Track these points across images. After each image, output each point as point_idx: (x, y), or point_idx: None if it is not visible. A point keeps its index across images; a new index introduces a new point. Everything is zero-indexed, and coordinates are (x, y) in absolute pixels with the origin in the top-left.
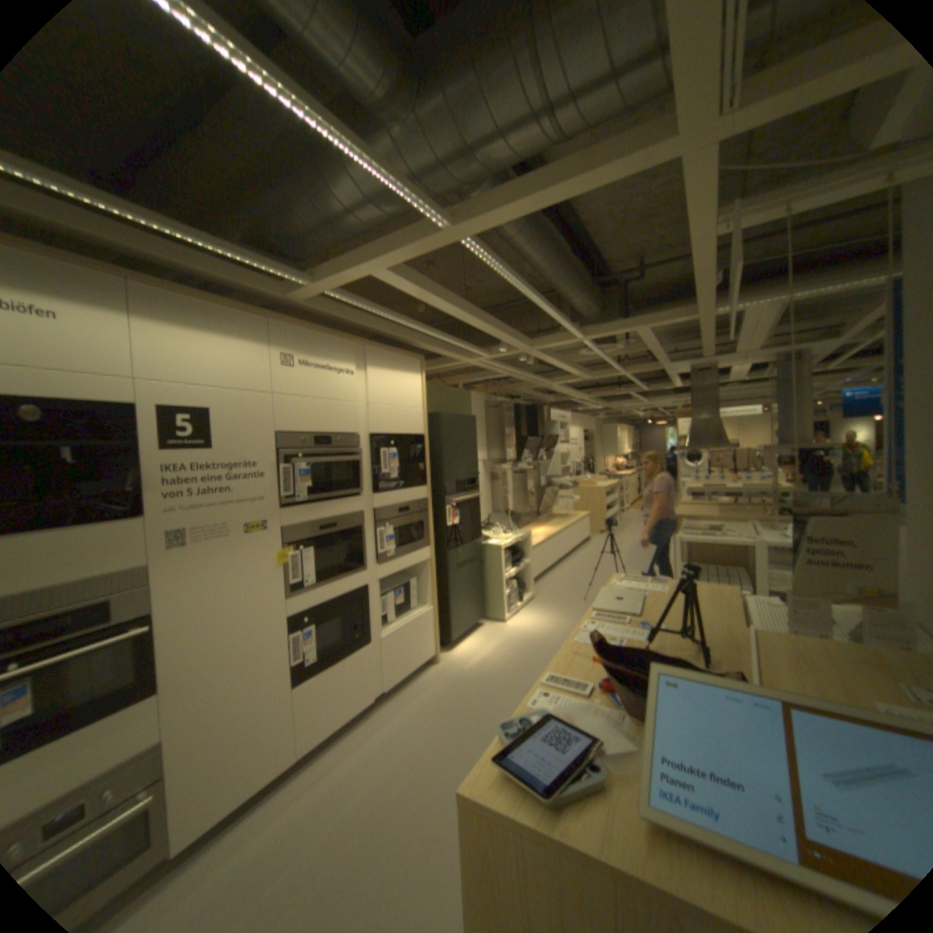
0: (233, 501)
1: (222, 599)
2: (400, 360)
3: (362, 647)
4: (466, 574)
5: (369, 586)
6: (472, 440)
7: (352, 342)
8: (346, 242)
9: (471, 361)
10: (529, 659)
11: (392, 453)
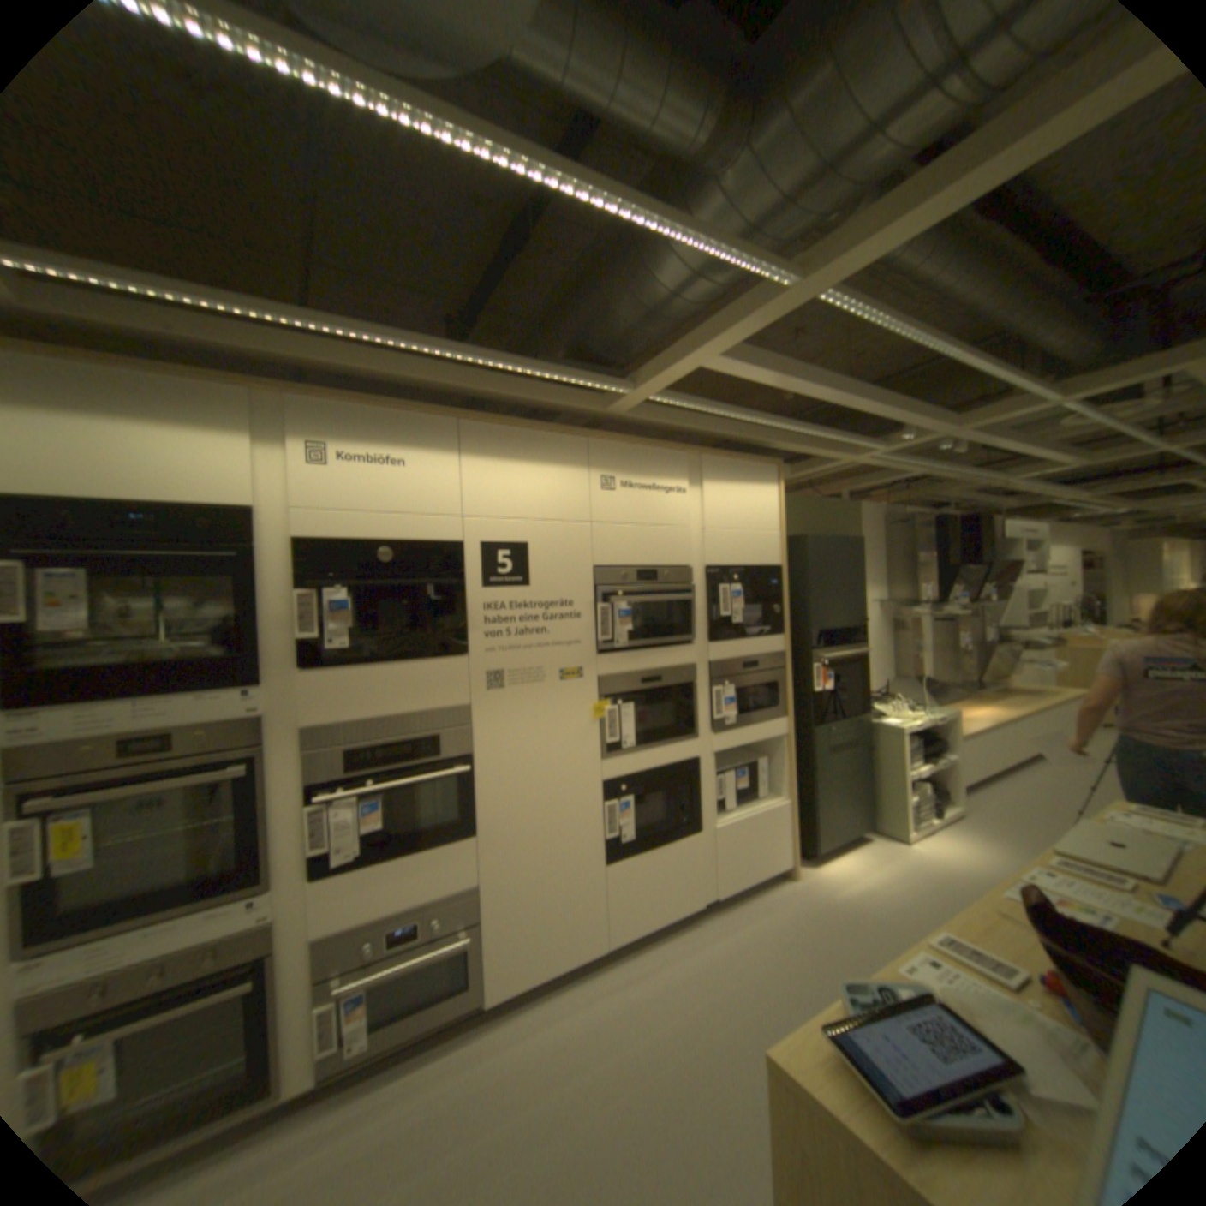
0: (549, 643)
1: (537, 749)
2: (749, 467)
3: (691, 834)
4: (846, 764)
5: (702, 759)
6: (857, 571)
7: (685, 452)
8: (674, 330)
9: (858, 457)
10: (950, 910)
11: (736, 590)
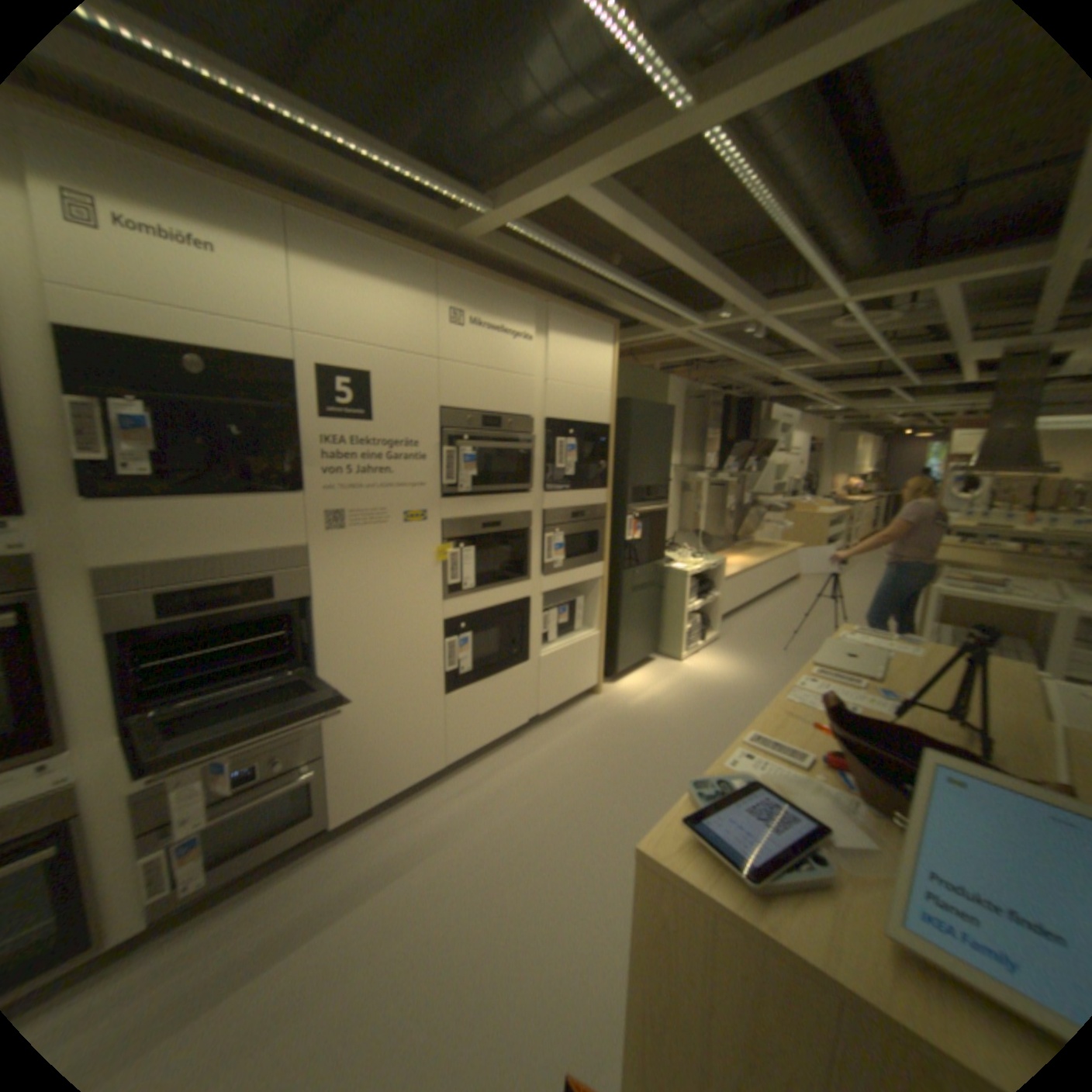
0: (391, 484)
1: (378, 591)
2: (589, 324)
3: (518, 663)
4: (641, 600)
5: (530, 598)
6: (666, 437)
7: (532, 297)
8: (537, 150)
9: (678, 331)
10: (708, 707)
11: (569, 444)
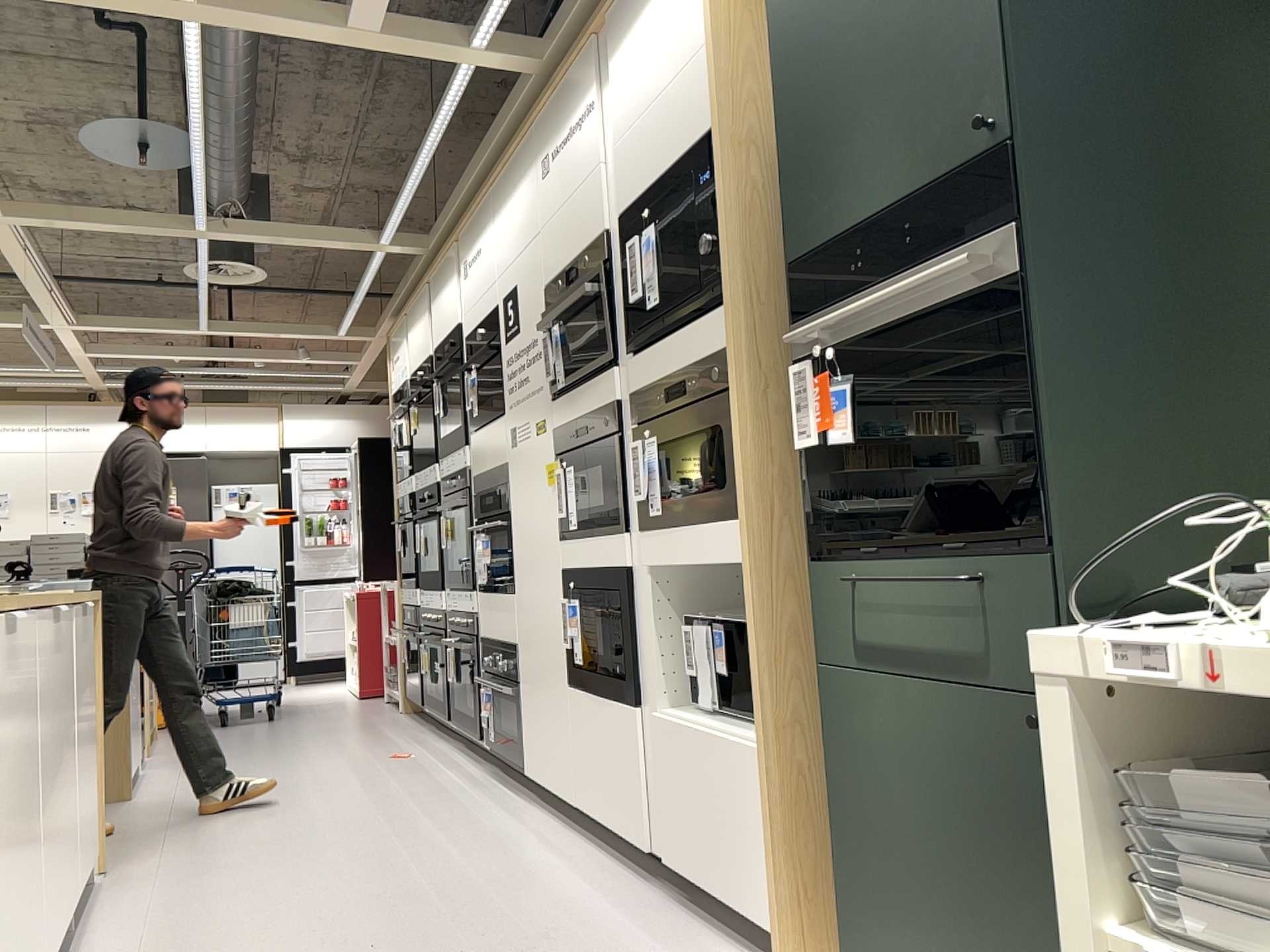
0: (529, 392)
1: (530, 514)
2: None
3: (628, 701)
4: (941, 731)
5: (639, 574)
6: None
7: (591, 37)
8: None
9: None
10: None
11: (650, 236)
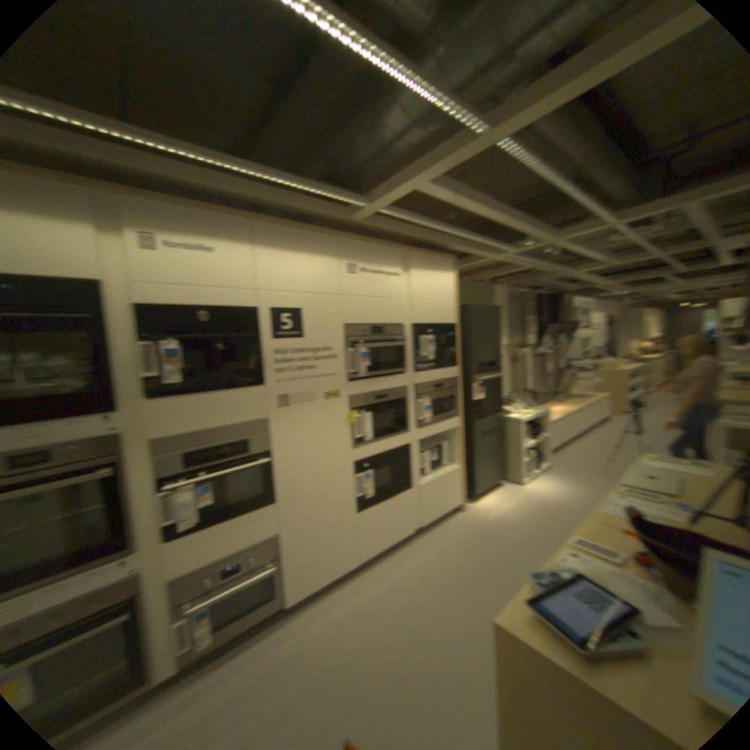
0: (314, 375)
1: (309, 444)
2: (435, 261)
3: (404, 490)
4: (488, 442)
5: (409, 444)
6: (495, 327)
7: (396, 250)
8: (393, 165)
9: (496, 257)
10: (546, 519)
11: (428, 339)
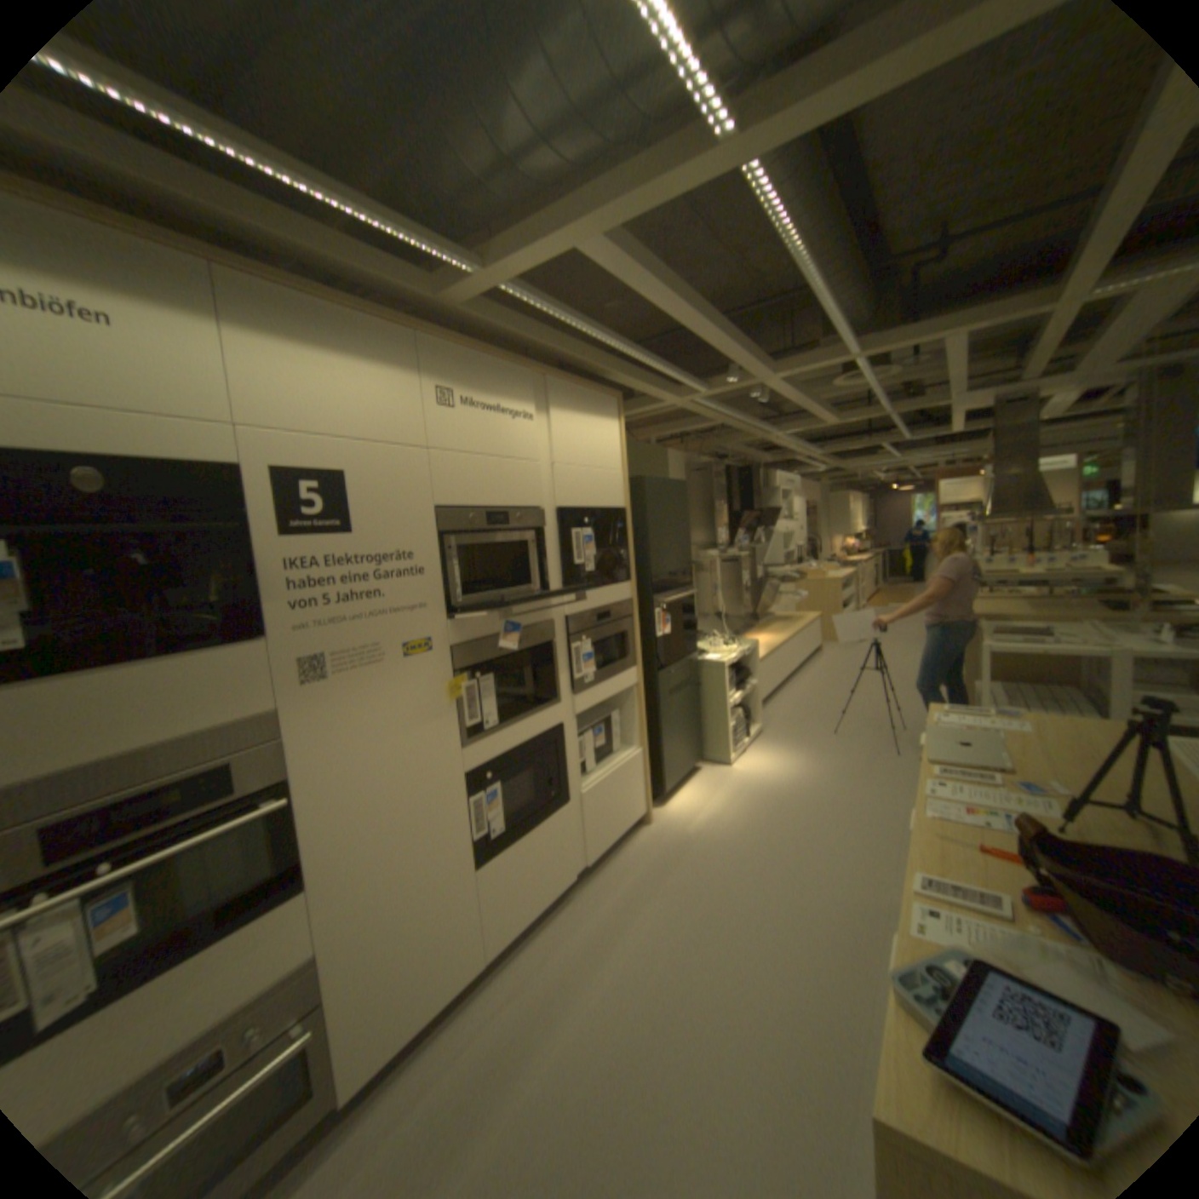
0: (385, 609)
1: (380, 752)
2: (593, 397)
3: (559, 808)
4: (681, 703)
5: (565, 724)
6: (683, 515)
7: (530, 370)
8: (529, 199)
9: (681, 400)
10: (778, 817)
11: (587, 535)
